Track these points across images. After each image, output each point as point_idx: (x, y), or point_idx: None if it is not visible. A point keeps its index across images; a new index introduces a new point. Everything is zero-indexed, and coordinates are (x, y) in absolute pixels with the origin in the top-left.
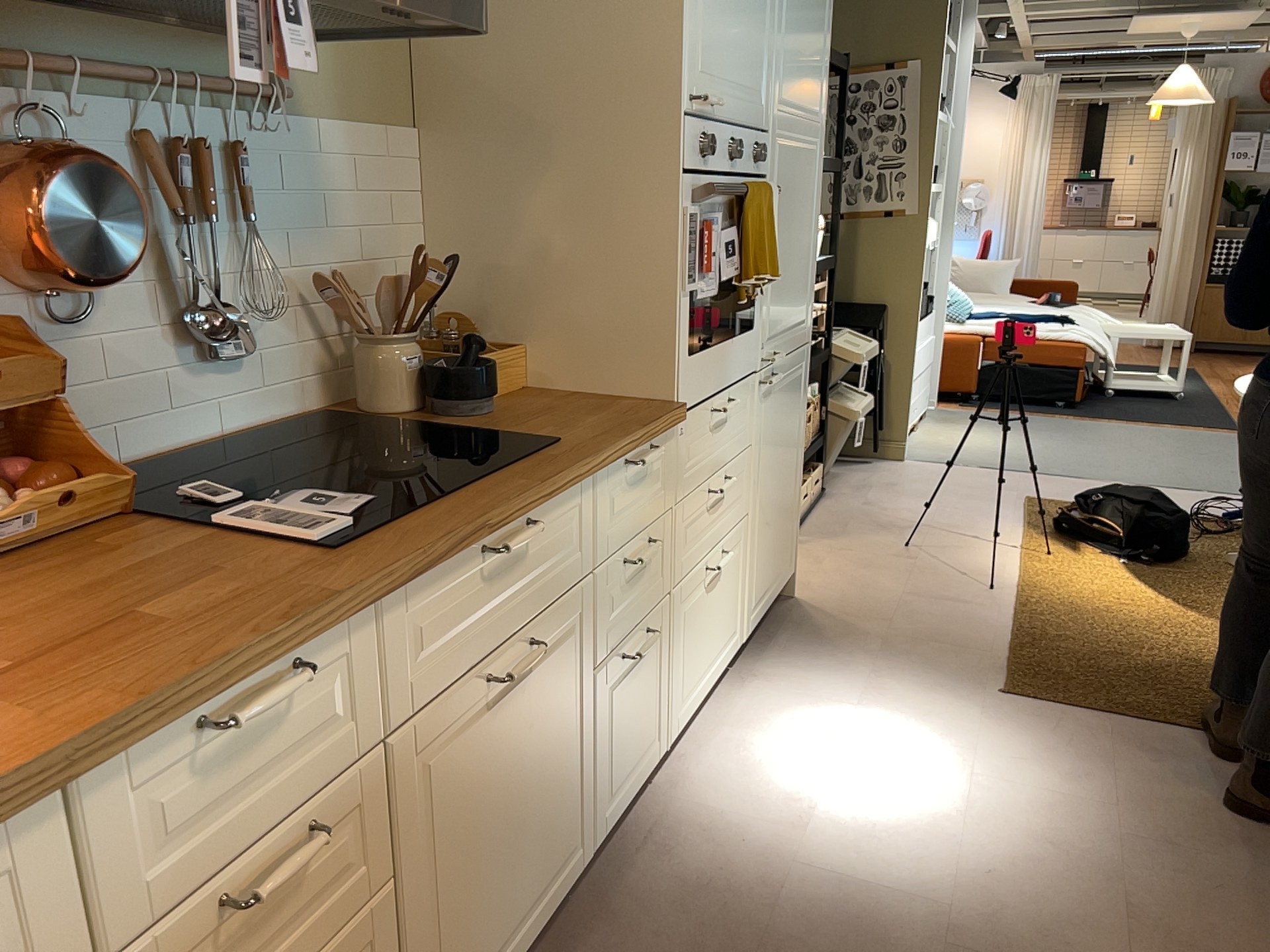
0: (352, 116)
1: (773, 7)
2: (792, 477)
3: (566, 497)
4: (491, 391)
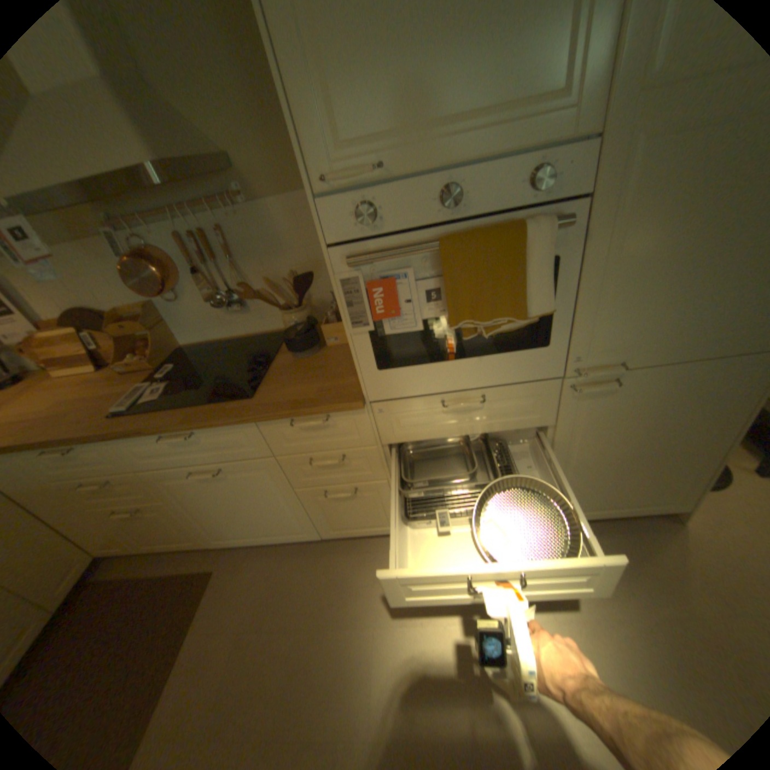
0: (289, 186)
1: None
2: (684, 455)
3: (227, 427)
4: (301, 349)
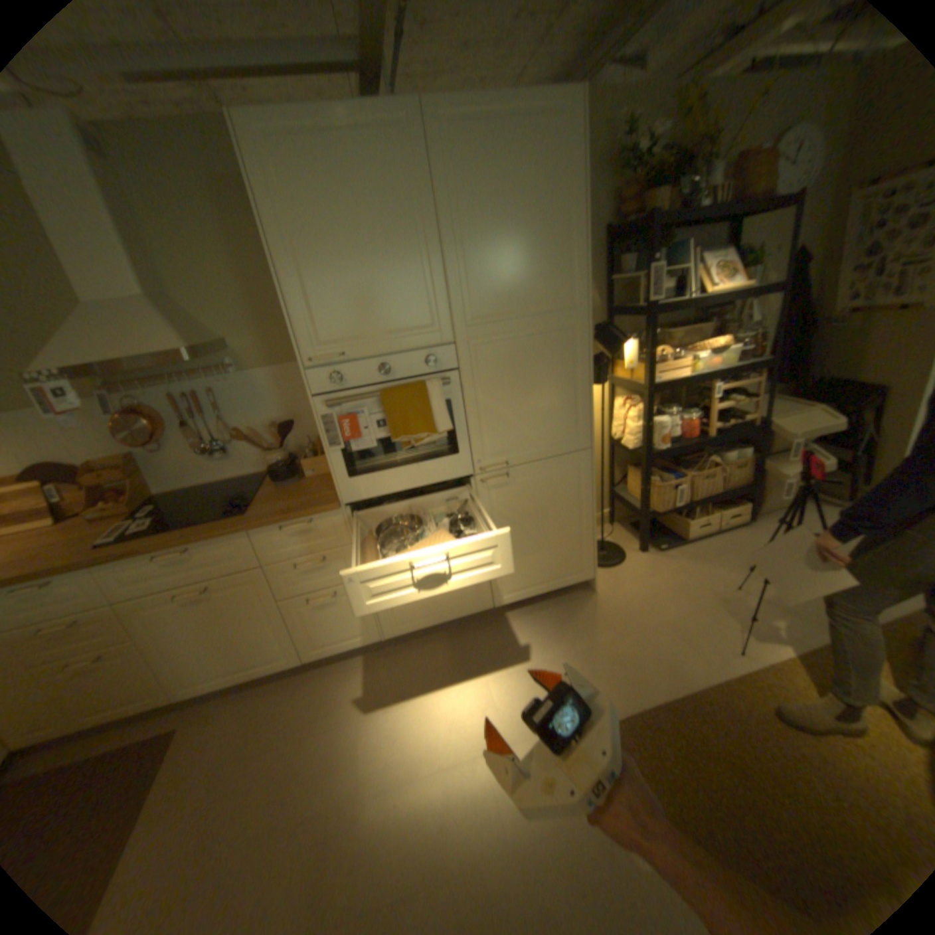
0: (274, 362)
1: (434, 267)
2: (568, 528)
3: (222, 540)
4: (284, 479)
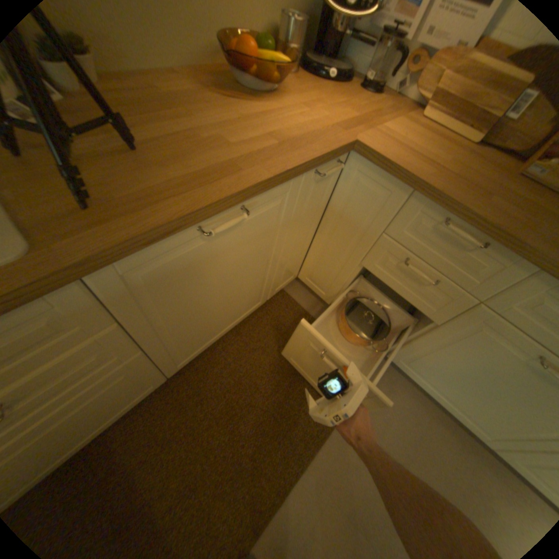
0: None
1: None
2: None
3: None
4: None
